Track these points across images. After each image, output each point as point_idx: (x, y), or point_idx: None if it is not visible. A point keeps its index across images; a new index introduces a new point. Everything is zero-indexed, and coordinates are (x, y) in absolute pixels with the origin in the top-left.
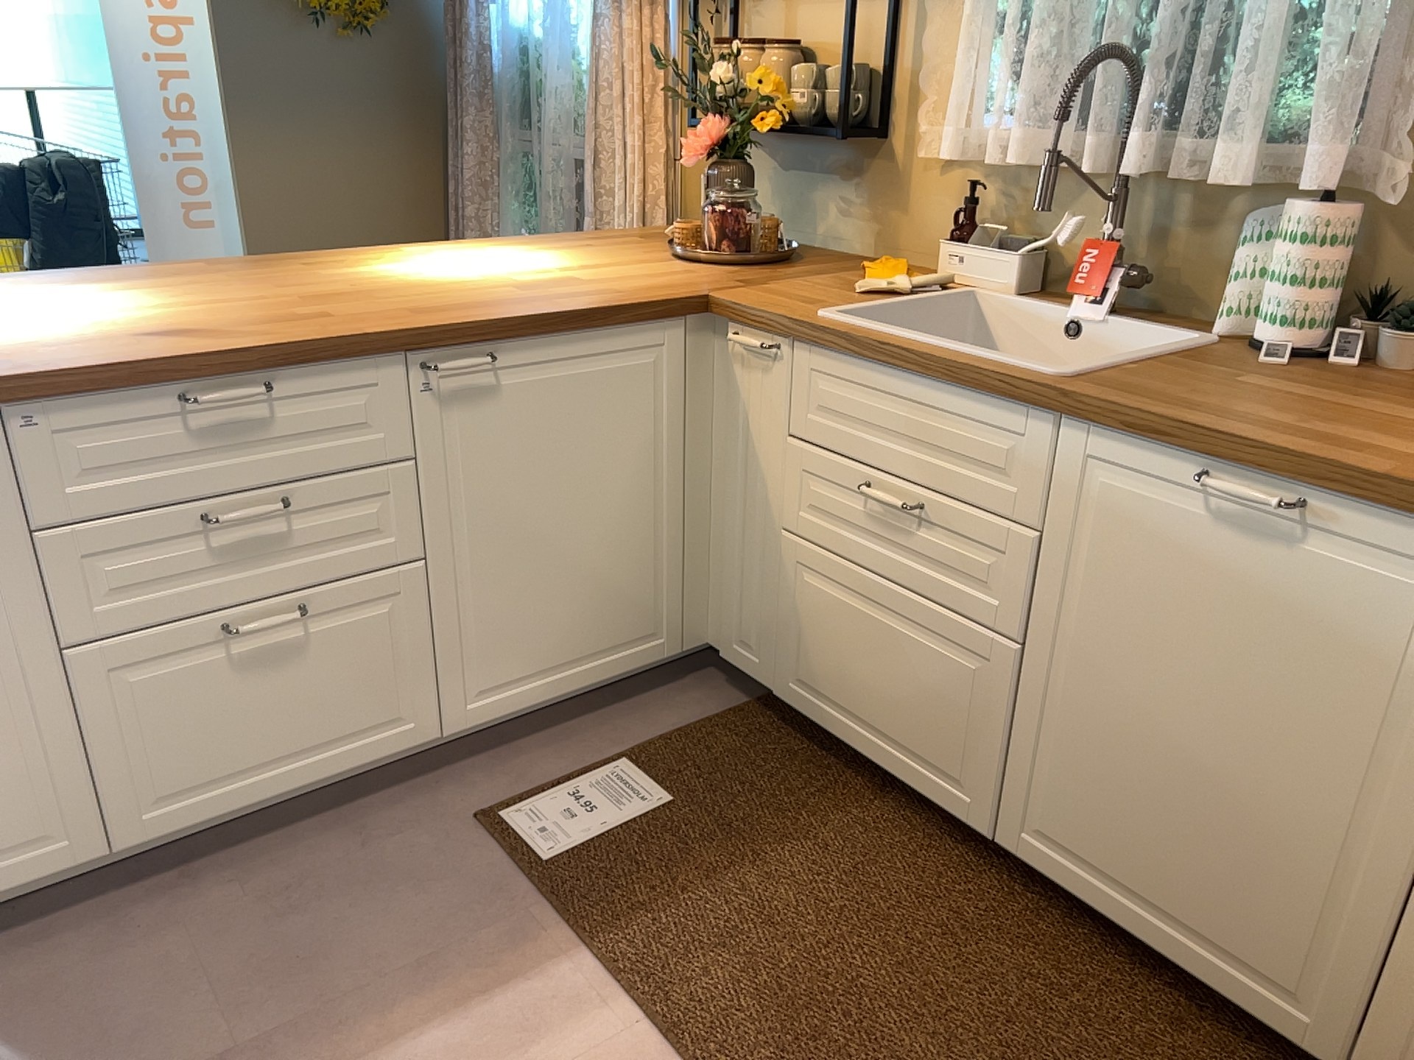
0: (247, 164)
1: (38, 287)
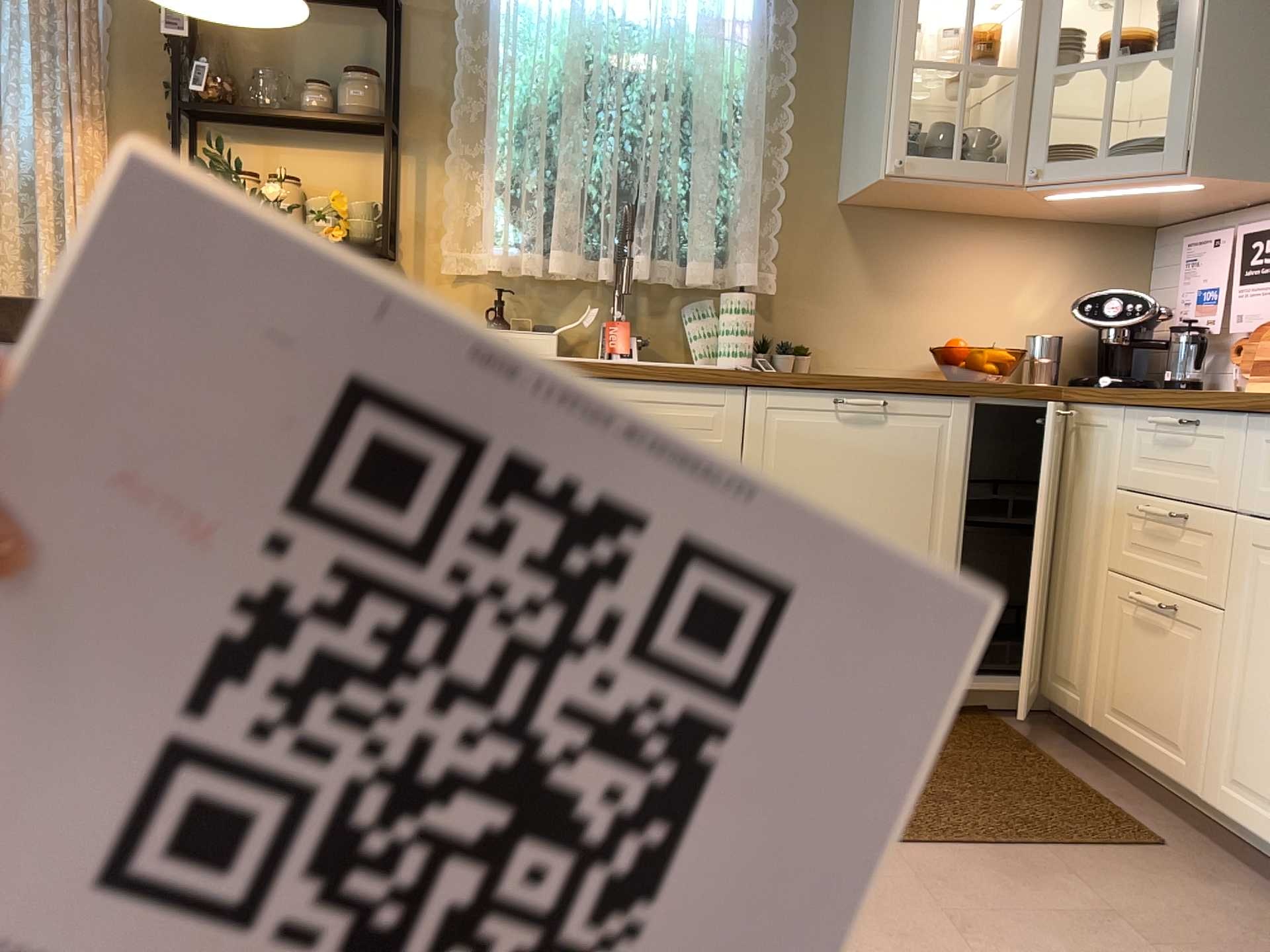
0: None
1: None
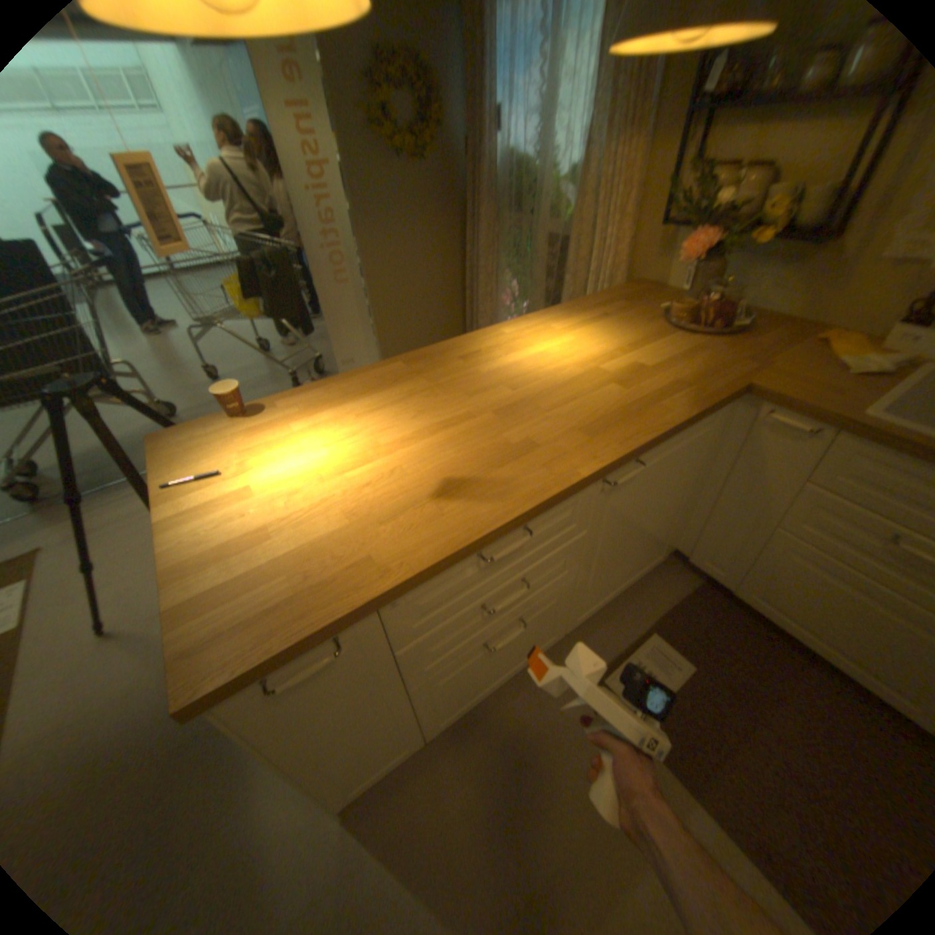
0: (364, 247)
1: (321, 408)
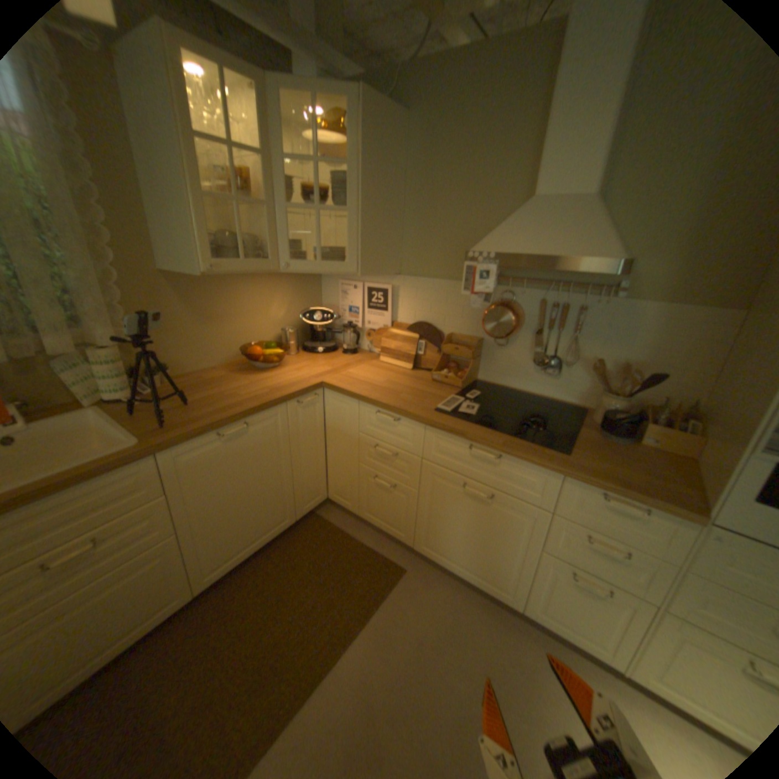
0: None
1: None
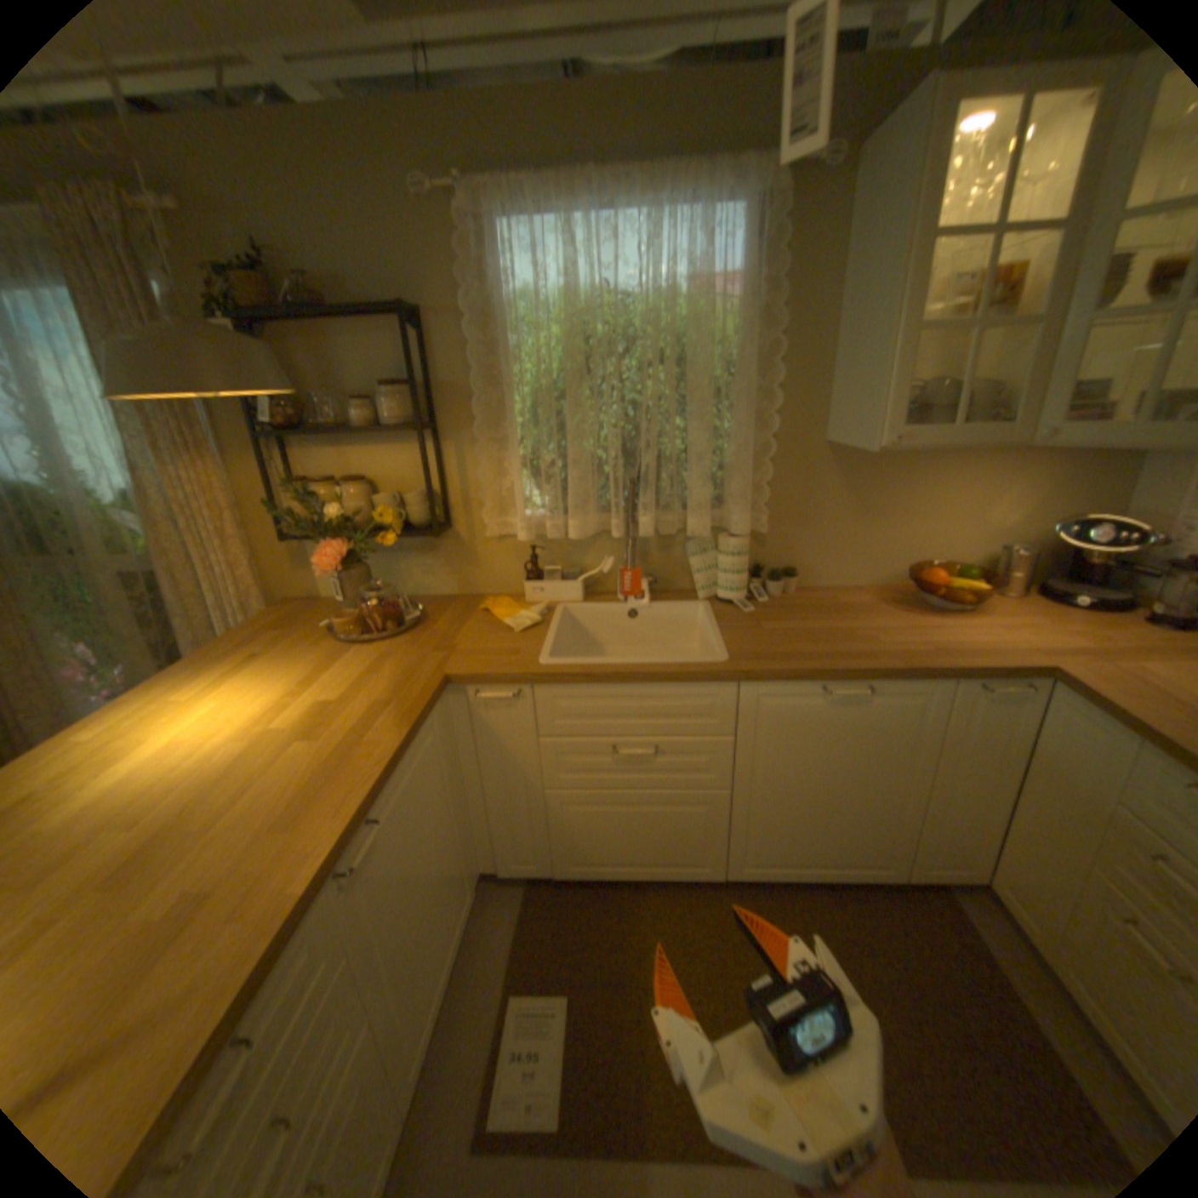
0: None
1: None
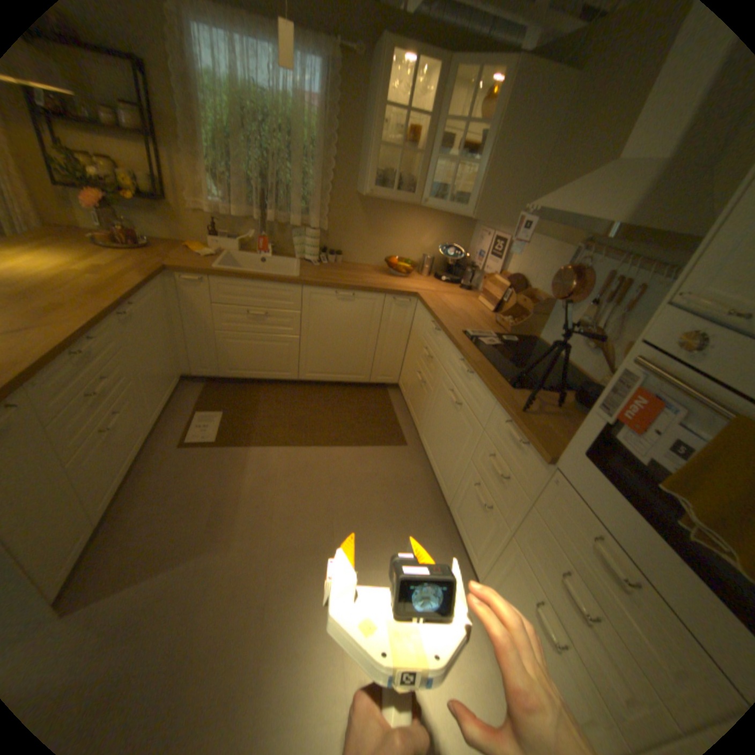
0: None
1: None
